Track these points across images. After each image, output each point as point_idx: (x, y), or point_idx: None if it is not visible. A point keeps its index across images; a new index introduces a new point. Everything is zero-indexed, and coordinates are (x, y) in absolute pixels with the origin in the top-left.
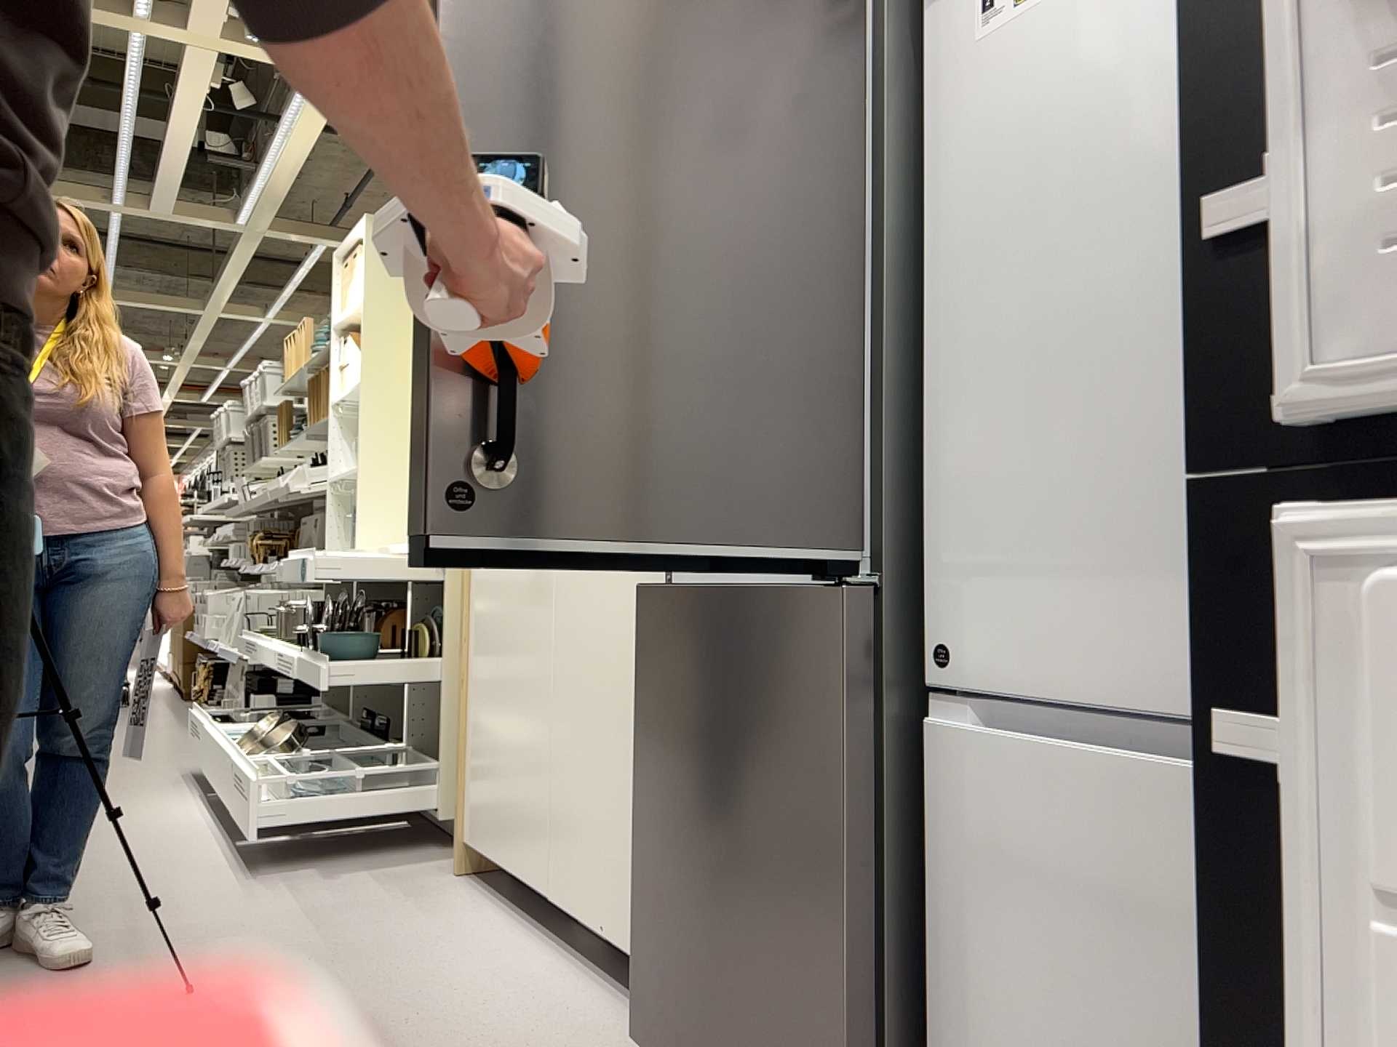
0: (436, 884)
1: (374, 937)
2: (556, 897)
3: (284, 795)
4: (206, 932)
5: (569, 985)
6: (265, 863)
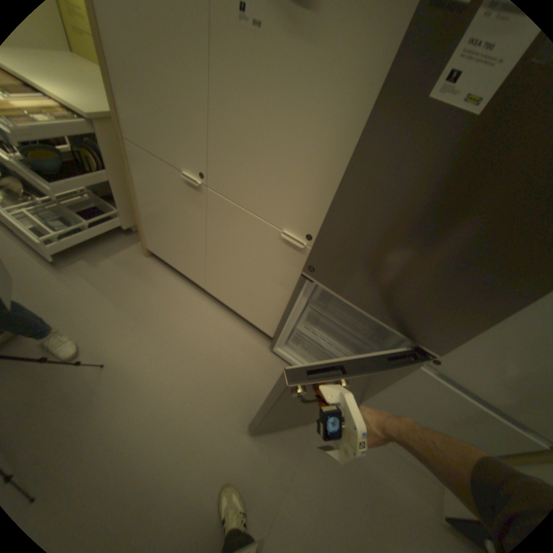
0: (142, 264)
1: (144, 306)
2: (209, 291)
3: (53, 238)
4: (71, 318)
5: (225, 320)
6: (55, 258)
